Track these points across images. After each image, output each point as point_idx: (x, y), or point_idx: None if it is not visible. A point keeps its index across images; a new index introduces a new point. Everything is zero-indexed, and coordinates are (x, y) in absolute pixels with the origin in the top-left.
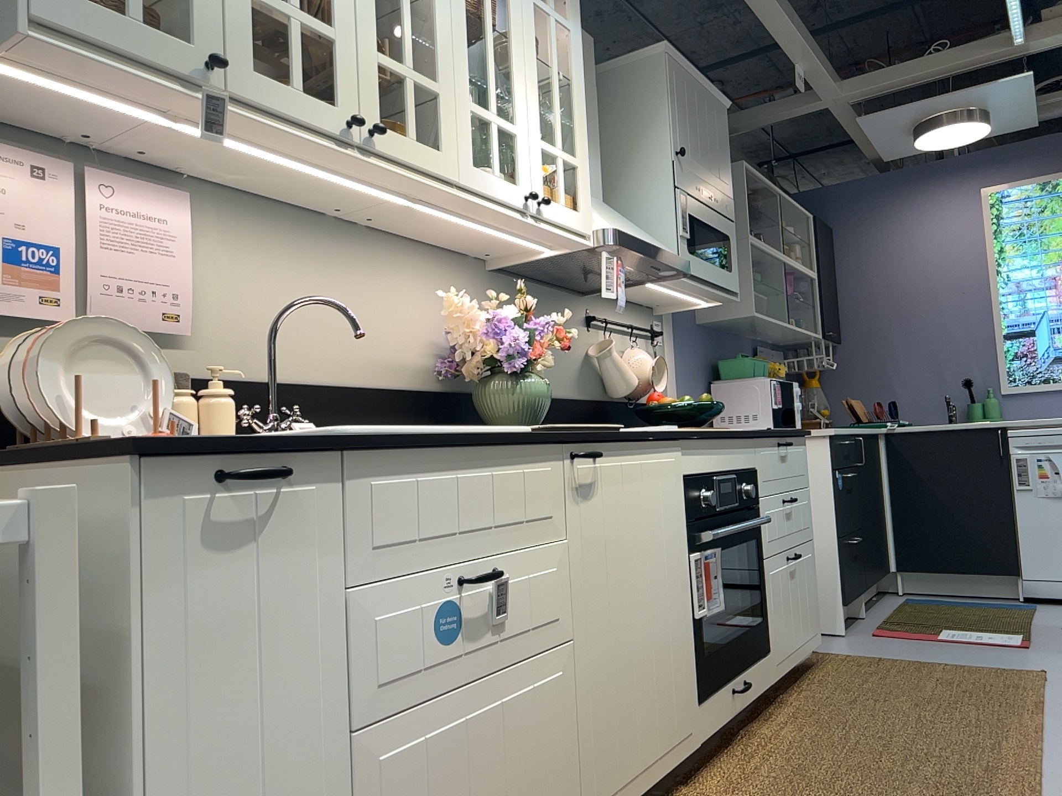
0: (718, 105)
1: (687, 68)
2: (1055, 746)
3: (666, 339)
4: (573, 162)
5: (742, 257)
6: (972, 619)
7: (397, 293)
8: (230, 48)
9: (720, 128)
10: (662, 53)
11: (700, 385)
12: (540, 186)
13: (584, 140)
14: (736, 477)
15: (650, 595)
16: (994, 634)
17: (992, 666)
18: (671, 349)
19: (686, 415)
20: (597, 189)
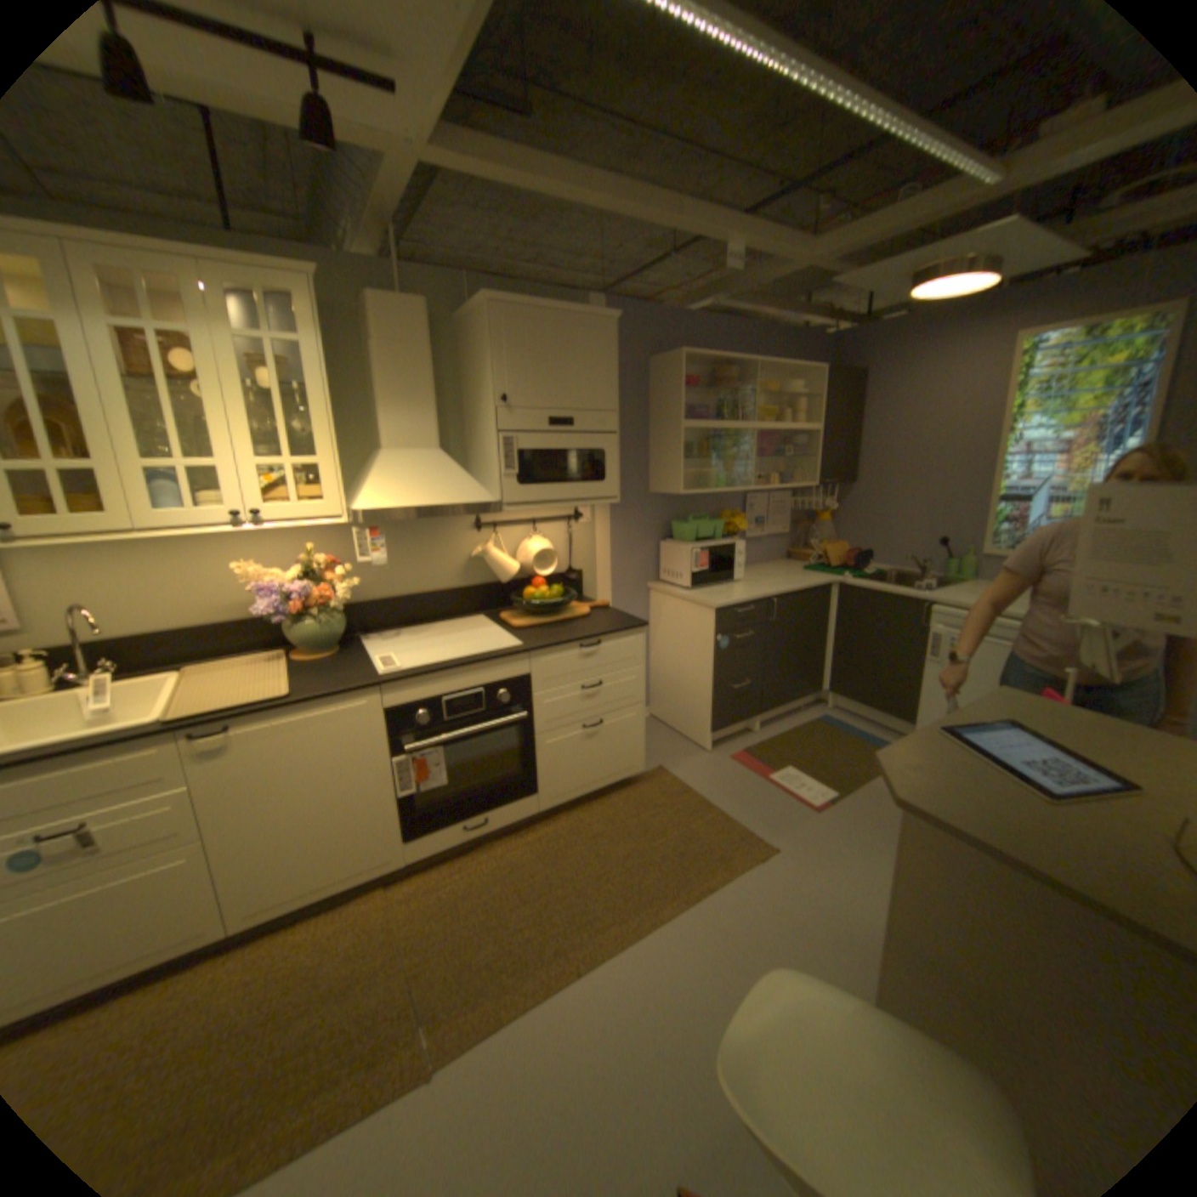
0: (594, 322)
1: (528, 303)
2: (641, 947)
3: (594, 516)
4: (309, 463)
5: (676, 441)
6: (829, 762)
7: (228, 556)
8: None
9: (594, 346)
10: (485, 301)
11: (644, 545)
12: (257, 499)
13: (327, 439)
14: (484, 690)
15: (321, 796)
16: (818, 787)
17: (751, 830)
18: (599, 524)
19: (535, 606)
20: (425, 441)
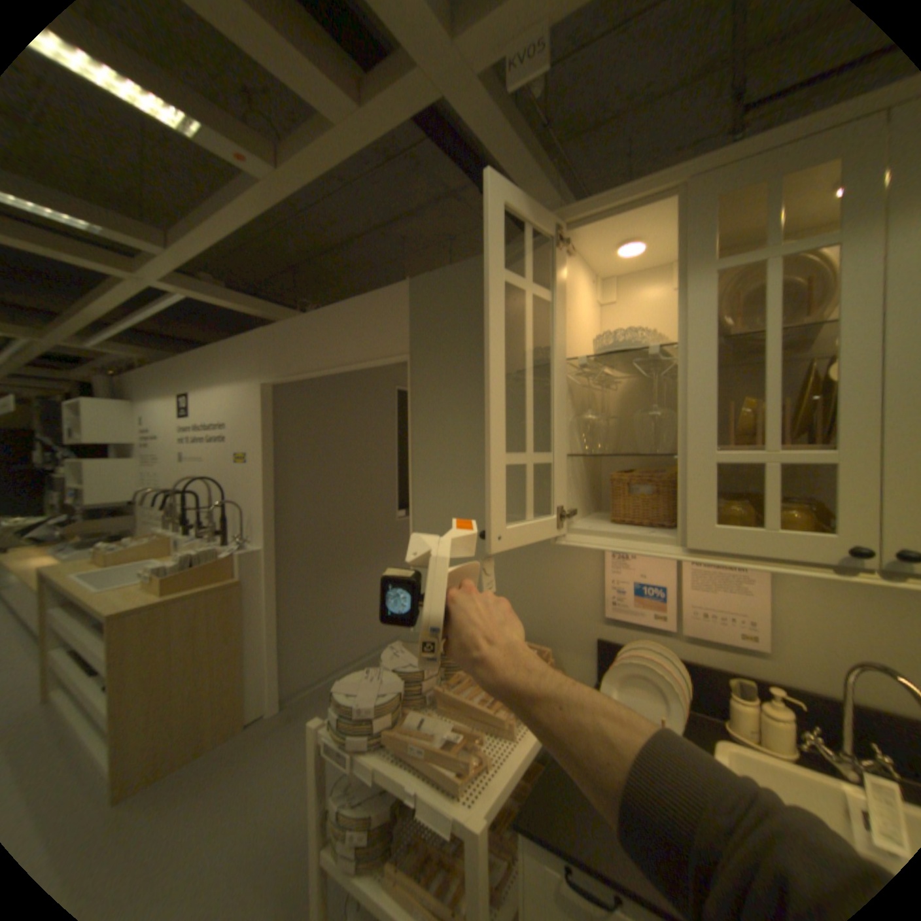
0: None
1: None
2: None
3: None
4: None
5: None
6: None
7: None
8: (692, 513)
9: None
10: None
11: None
12: None
13: None
14: None
15: None
16: None
17: None
18: None
19: None
20: None
